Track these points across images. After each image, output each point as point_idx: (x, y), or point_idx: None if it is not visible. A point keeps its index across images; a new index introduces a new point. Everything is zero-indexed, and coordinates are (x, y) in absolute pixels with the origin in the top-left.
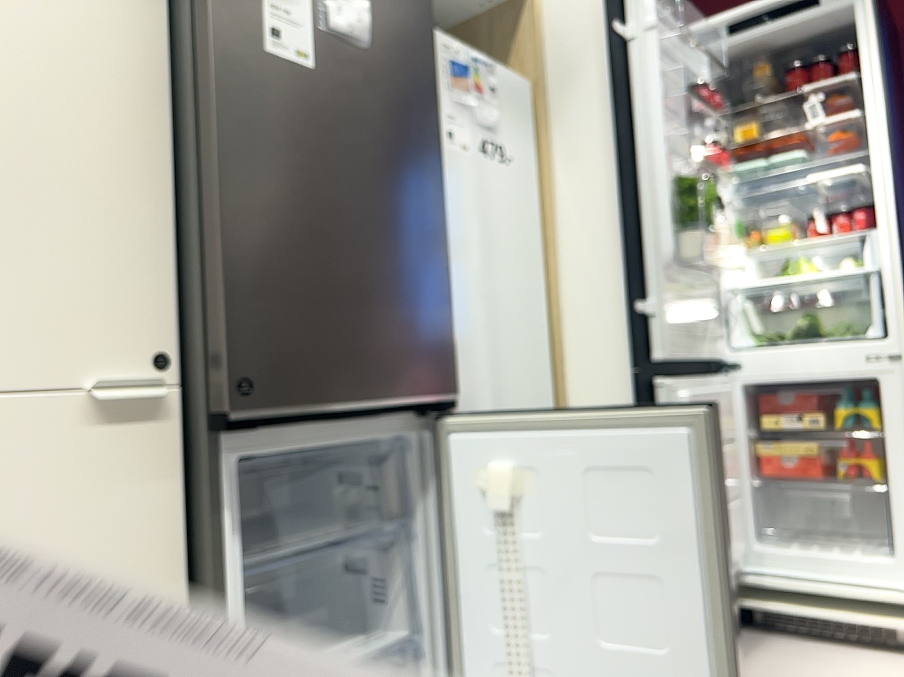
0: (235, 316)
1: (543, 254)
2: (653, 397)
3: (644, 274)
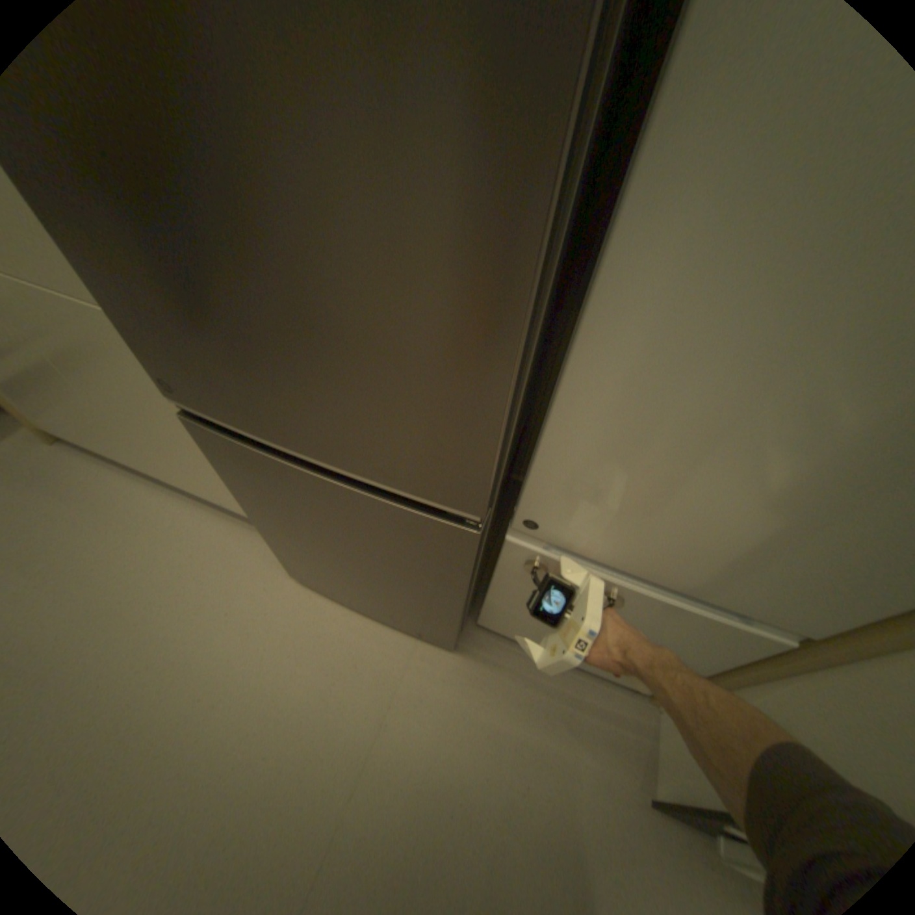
0: (120, 316)
1: None
2: None
3: None
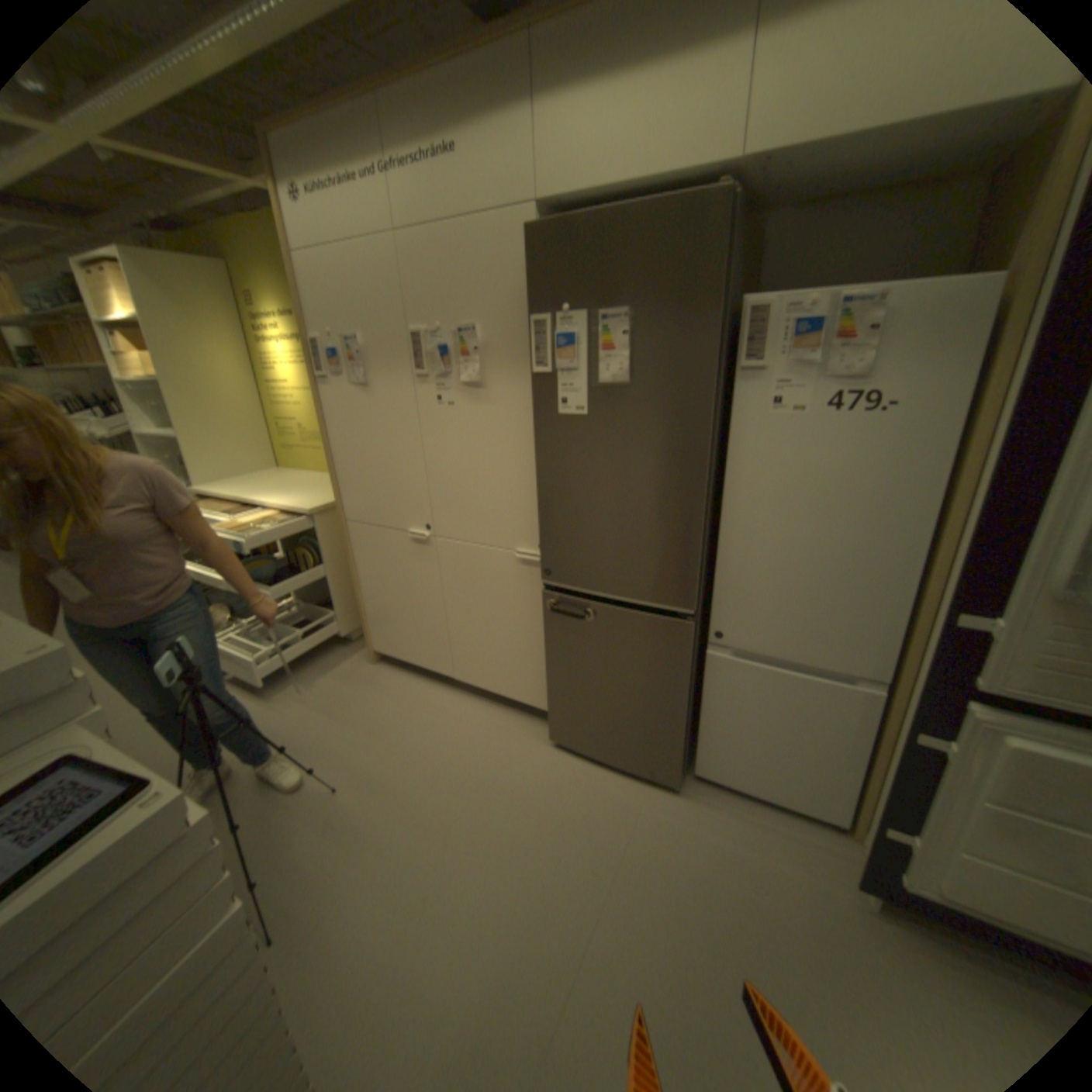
0: (546, 542)
1: (952, 502)
2: (958, 715)
3: (1006, 588)
